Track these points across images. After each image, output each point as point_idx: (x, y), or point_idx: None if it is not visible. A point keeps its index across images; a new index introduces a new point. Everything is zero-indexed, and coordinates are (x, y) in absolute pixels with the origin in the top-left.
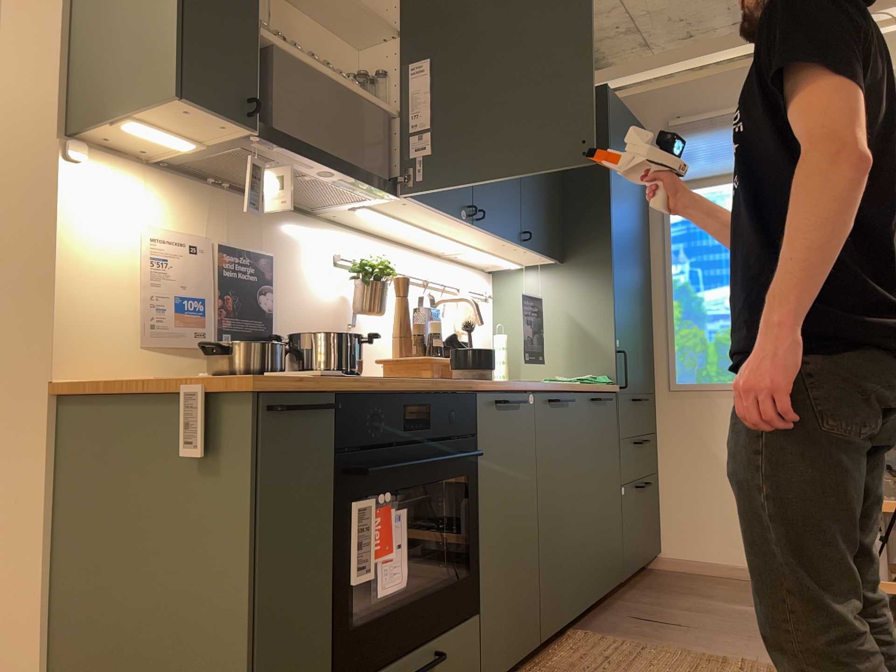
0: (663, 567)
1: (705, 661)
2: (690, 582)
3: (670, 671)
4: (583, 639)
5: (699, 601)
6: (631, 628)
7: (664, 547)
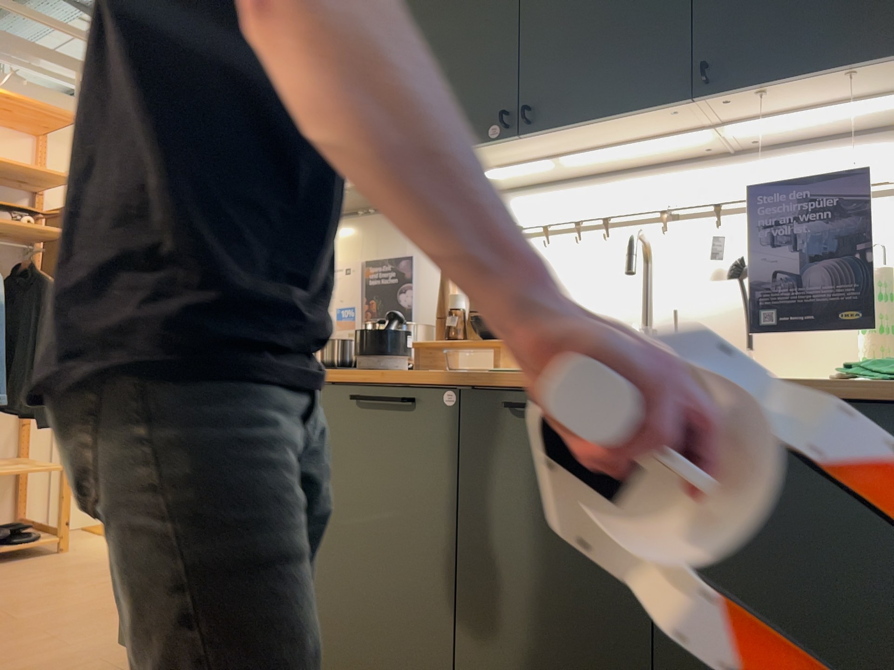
0: None
1: None
2: None
3: None
4: None
5: None
6: None
7: None
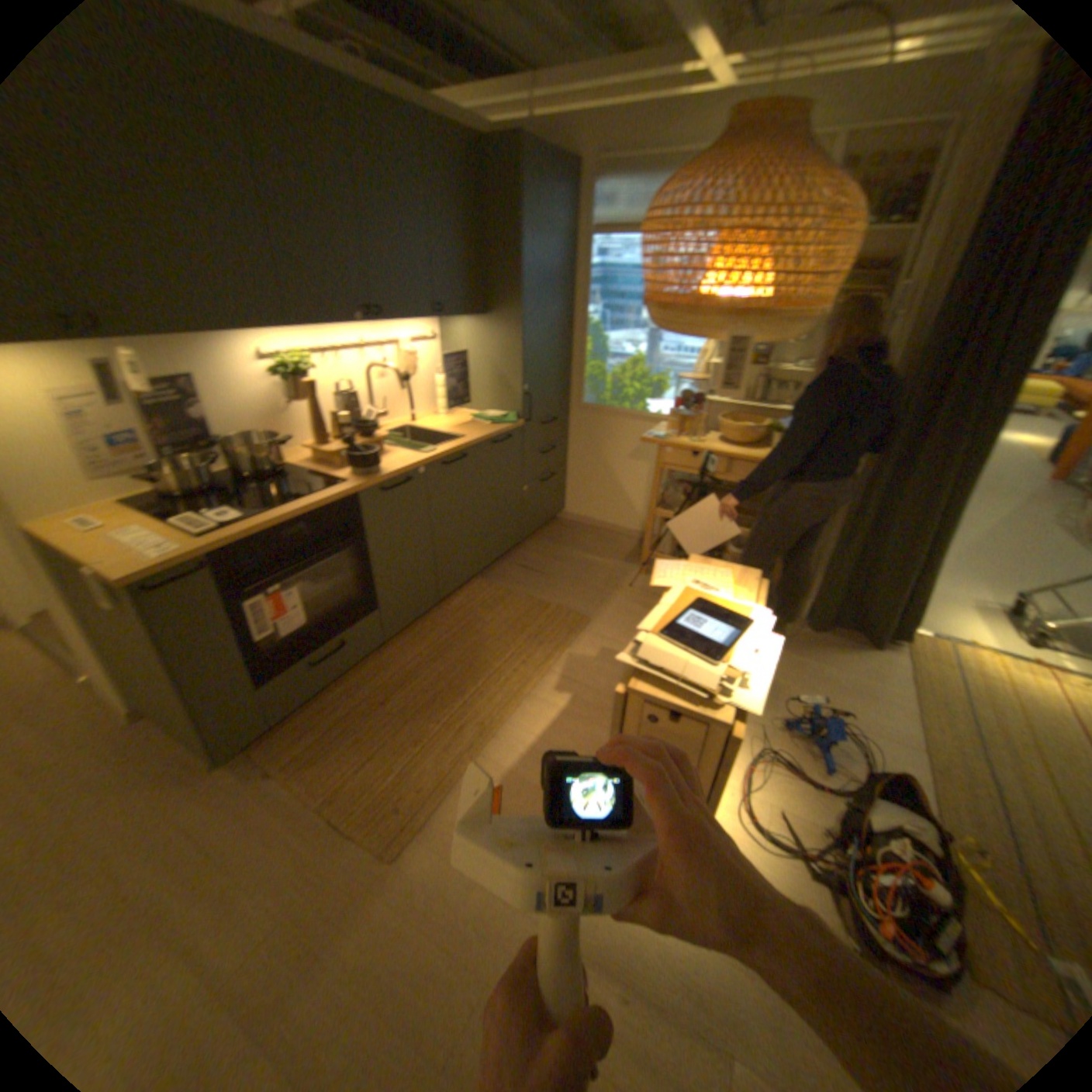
0: (564, 518)
1: (536, 607)
2: (573, 533)
3: (512, 615)
4: (477, 587)
5: (567, 552)
6: (512, 576)
7: (566, 508)
